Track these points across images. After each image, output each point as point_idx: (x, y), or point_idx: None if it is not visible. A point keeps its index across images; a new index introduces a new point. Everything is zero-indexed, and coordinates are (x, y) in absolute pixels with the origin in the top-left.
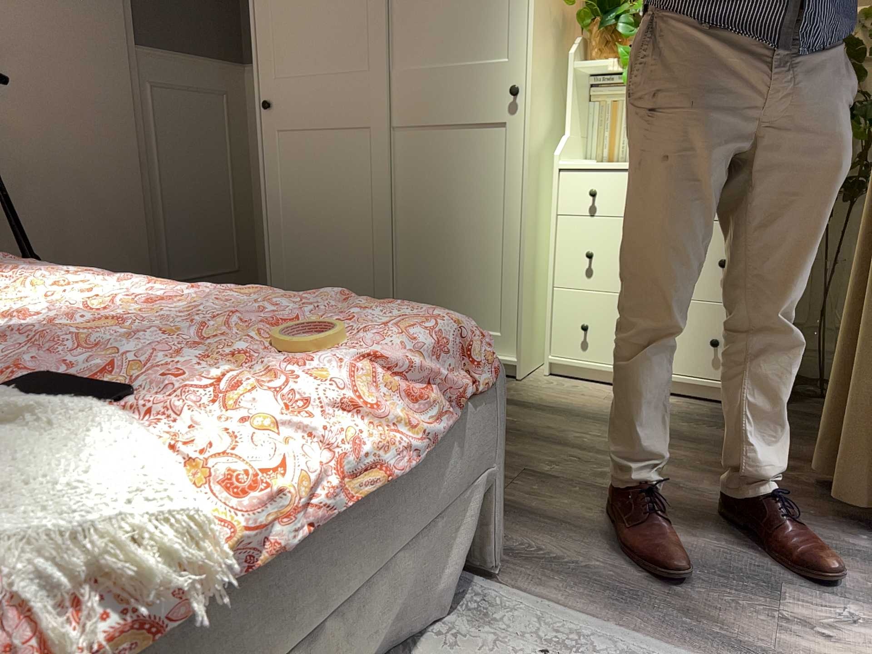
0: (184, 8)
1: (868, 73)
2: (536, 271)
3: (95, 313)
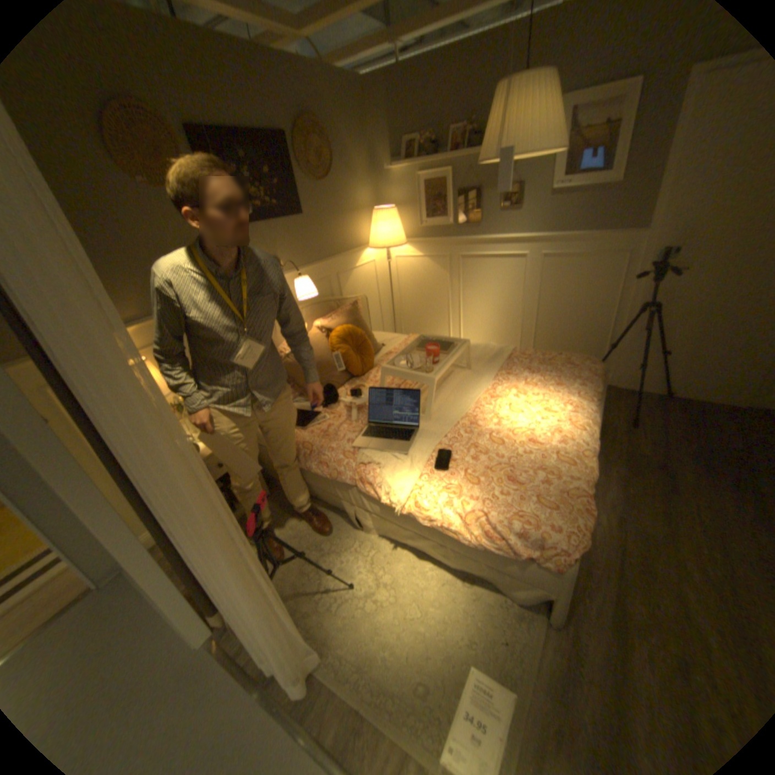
0: None
1: None
2: None
3: (511, 435)
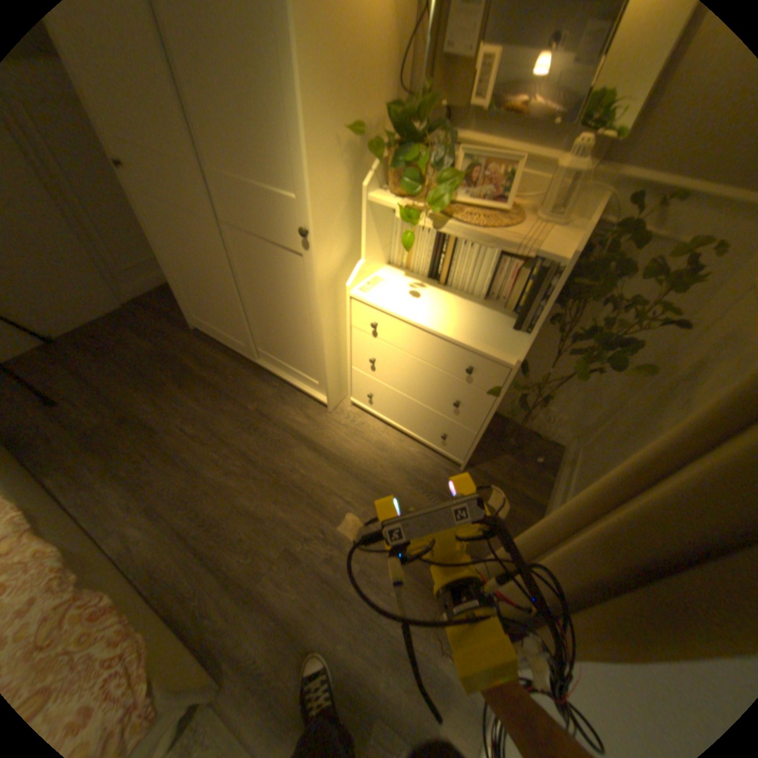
0: None
1: (640, 259)
2: (340, 352)
3: None
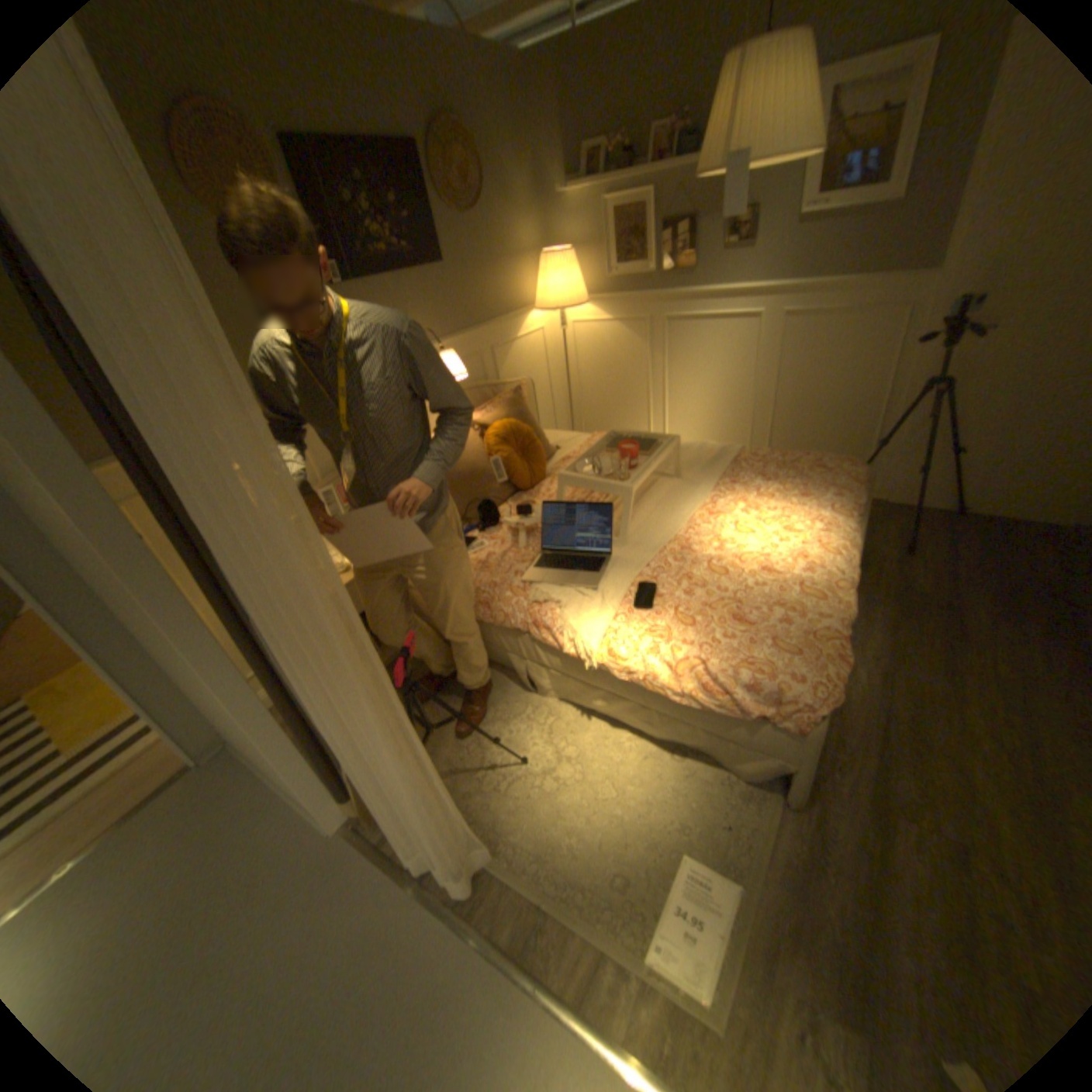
0: None
1: None
2: None
3: (738, 562)
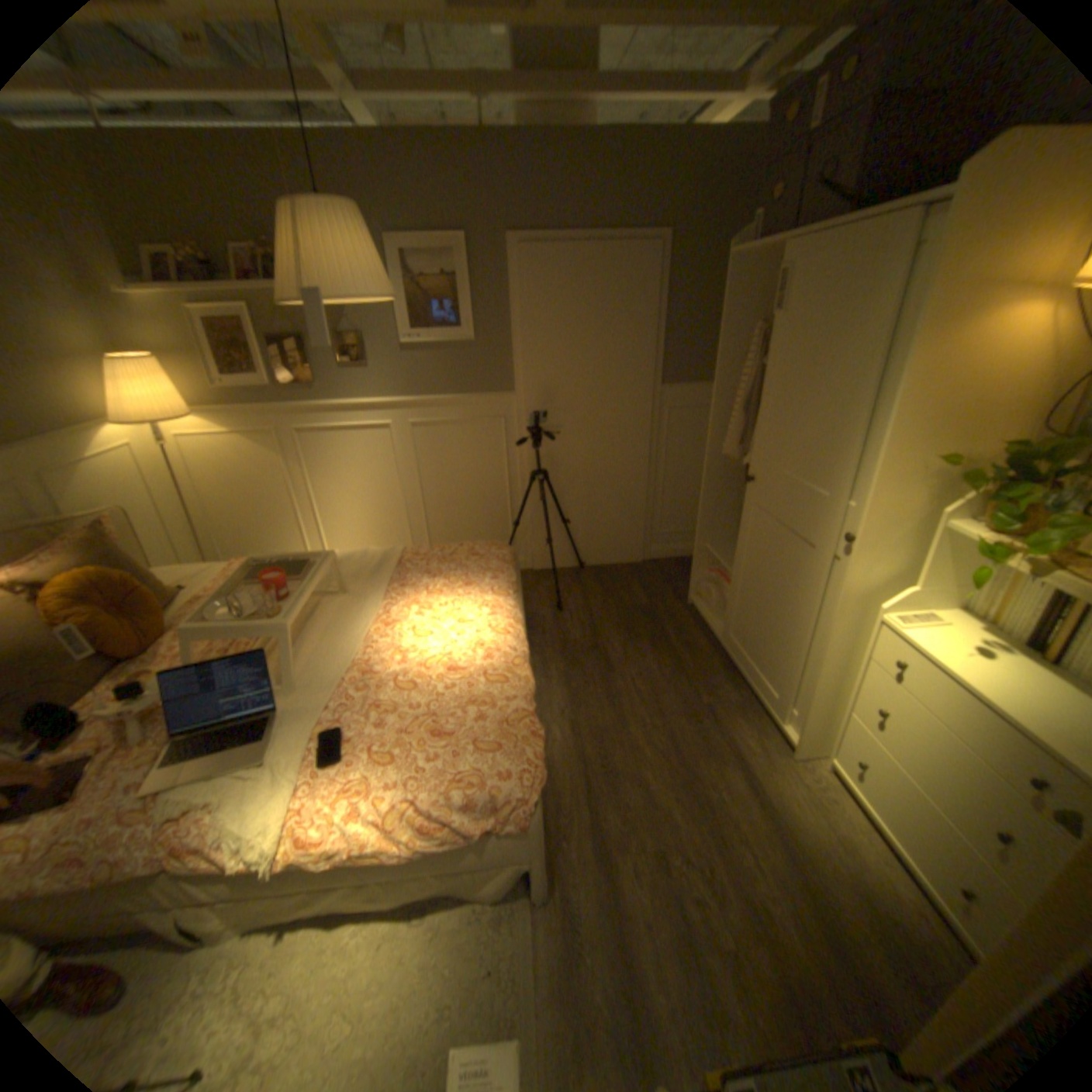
0: (706, 348)
1: None
2: (845, 688)
3: (423, 670)
